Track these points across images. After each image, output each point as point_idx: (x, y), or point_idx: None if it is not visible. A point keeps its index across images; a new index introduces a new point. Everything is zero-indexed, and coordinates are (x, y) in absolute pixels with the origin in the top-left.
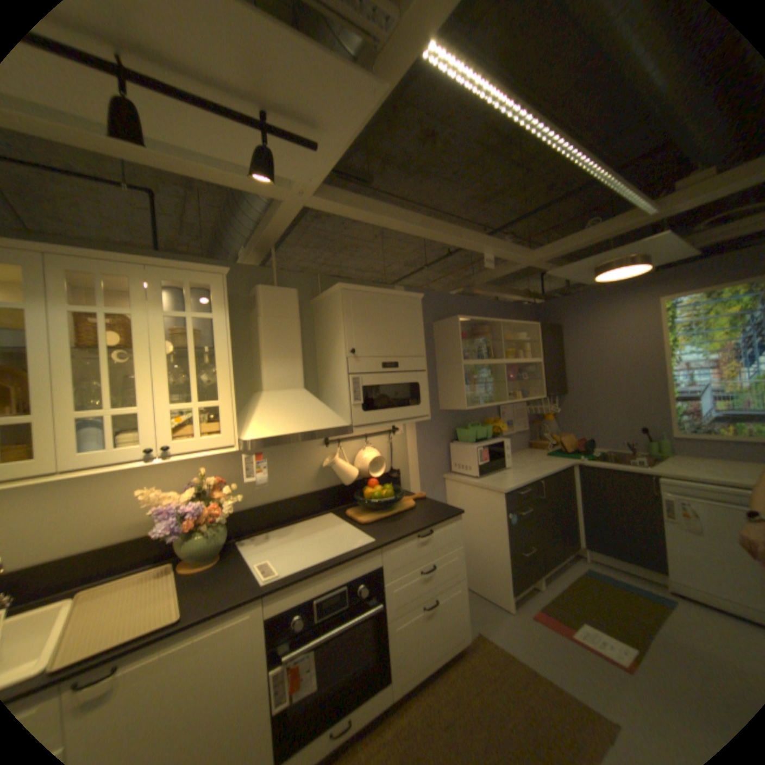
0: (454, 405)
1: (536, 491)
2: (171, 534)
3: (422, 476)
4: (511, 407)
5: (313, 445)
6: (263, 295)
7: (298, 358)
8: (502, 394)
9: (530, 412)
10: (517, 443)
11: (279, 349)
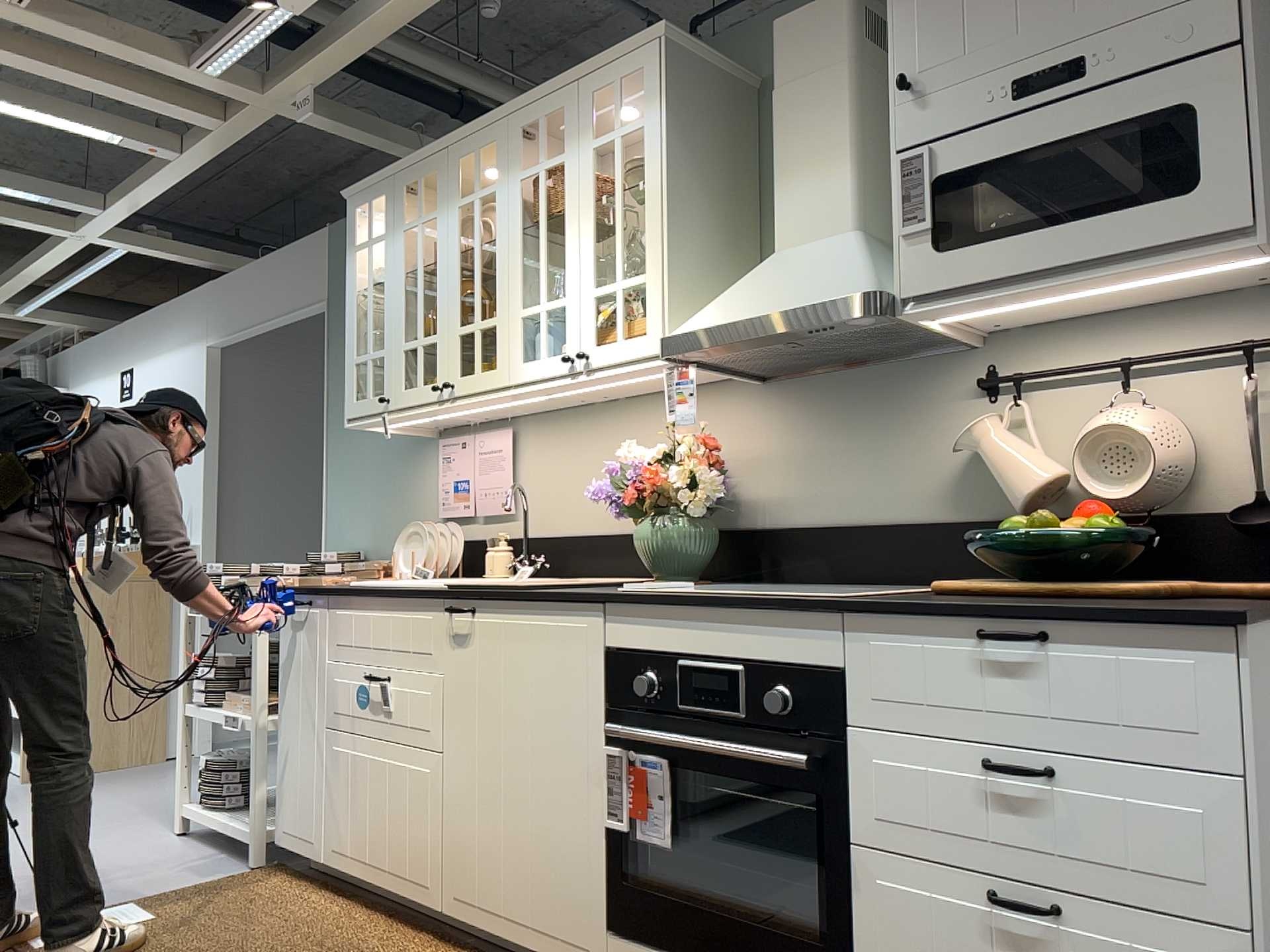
0: None
1: None
2: (618, 503)
3: None
4: None
5: (949, 392)
6: (775, 42)
7: (842, 156)
8: None
9: None
10: None
11: (802, 149)
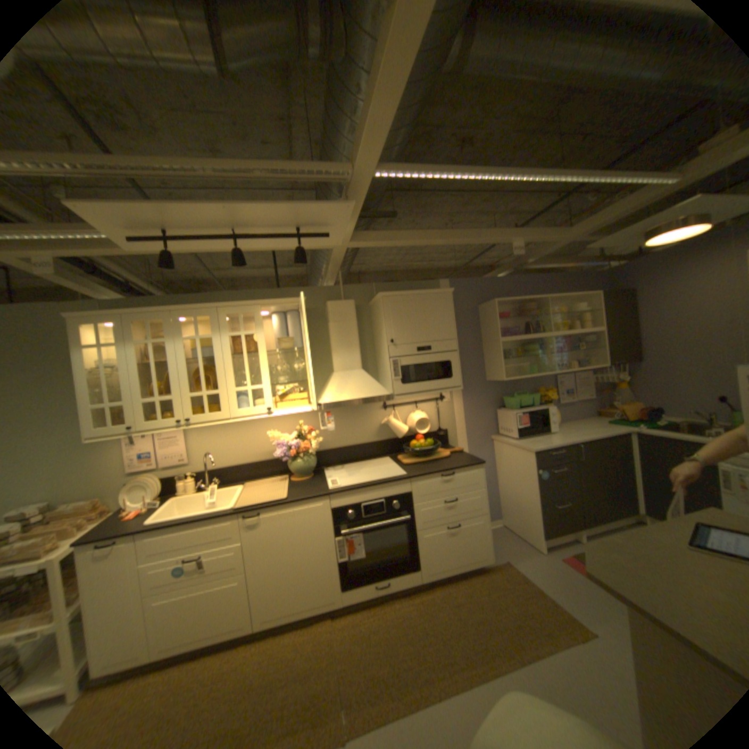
0: (497, 377)
1: (575, 454)
2: (285, 457)
3: (470, 436)
4: (572, 376)
5: (375, 409)
6: (331, 309)
7: (357, 349)
8: (552, 365)
9: (599, 380)
10: (582, 411)
11: (343, 344)
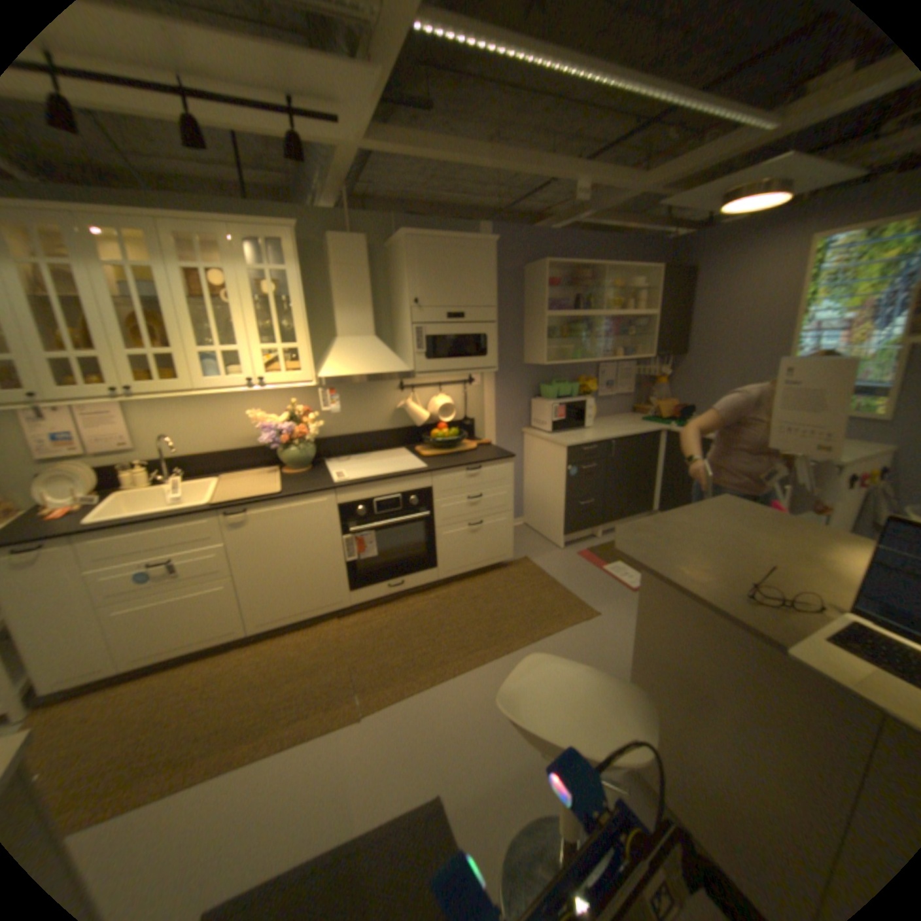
0: (535, 360)
1: (605, 449)
2: (273, 444)
3: (498, 428)
4: (614, 366)
5: (388, 390)
6: (331, 244)
7: (367, 307)
8: (596, 350)
9: (640, 373)
10: (617, 406)
11: (349, 299)
